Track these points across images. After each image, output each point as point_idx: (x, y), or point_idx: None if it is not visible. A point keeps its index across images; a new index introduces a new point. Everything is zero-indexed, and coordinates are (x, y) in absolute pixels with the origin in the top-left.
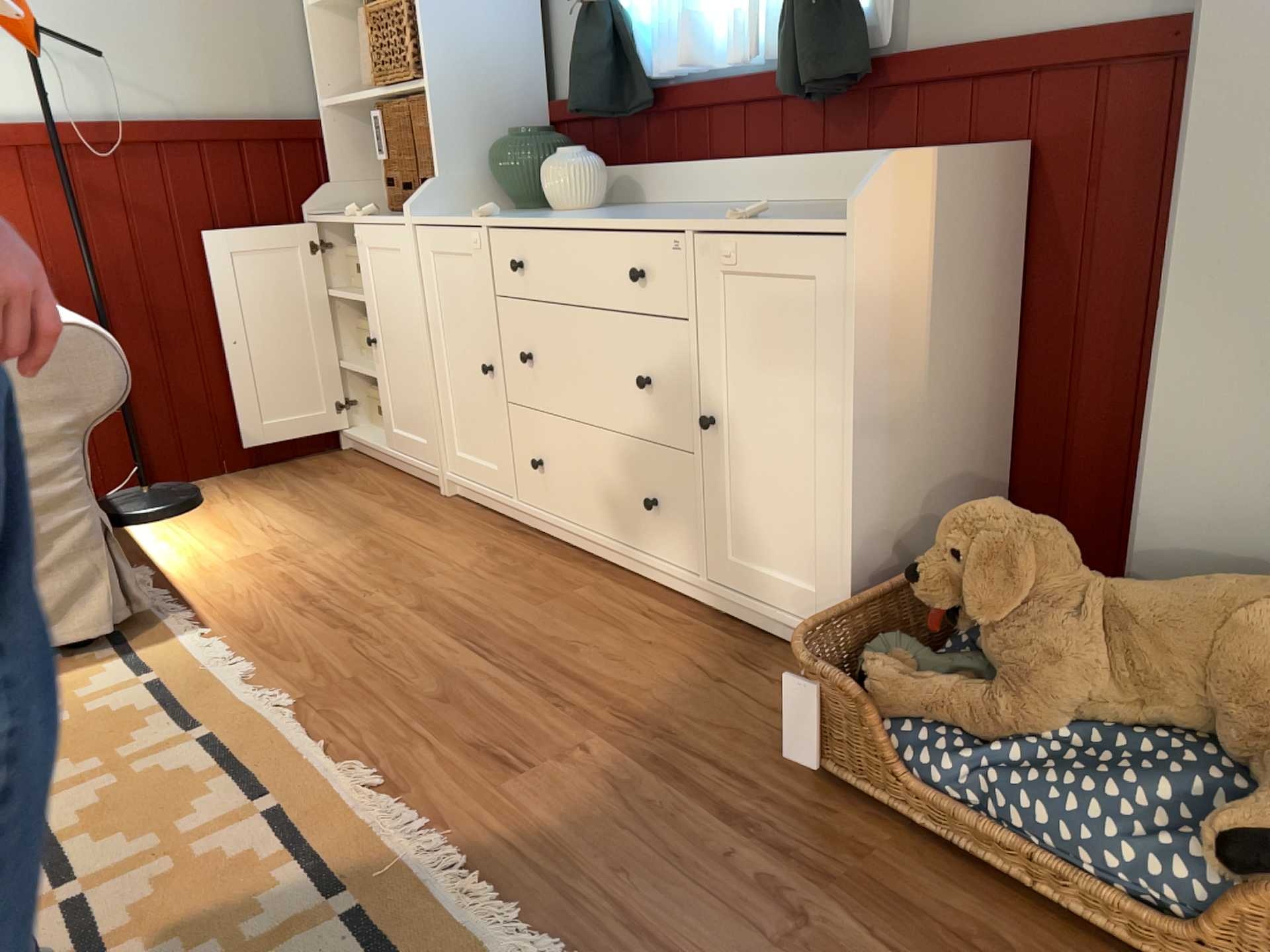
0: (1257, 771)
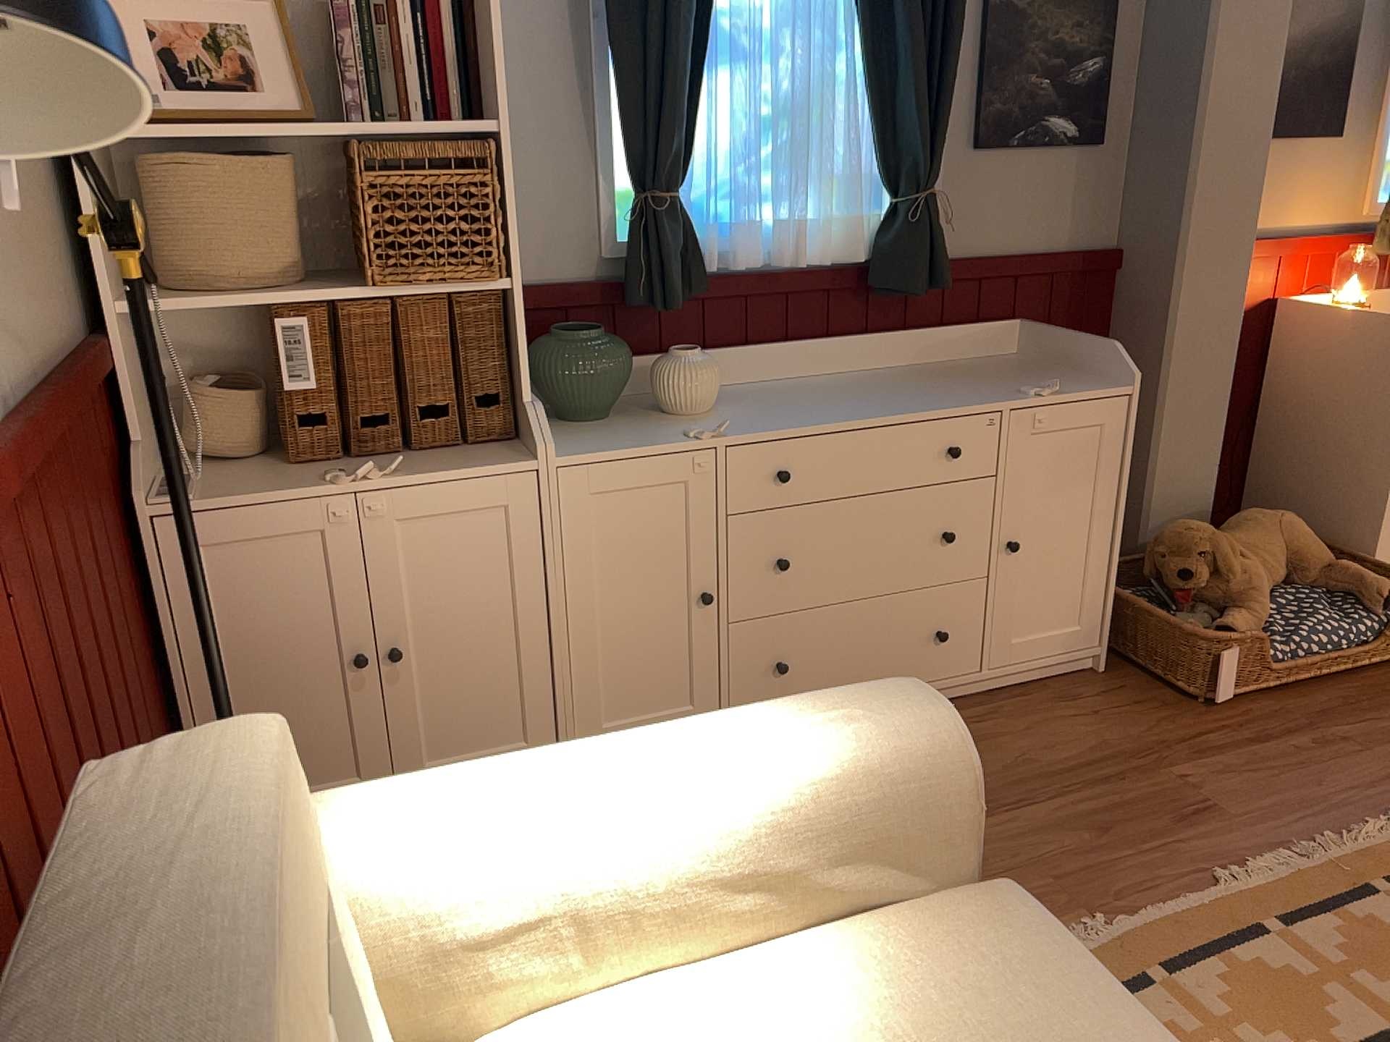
0: (1317, 585)
